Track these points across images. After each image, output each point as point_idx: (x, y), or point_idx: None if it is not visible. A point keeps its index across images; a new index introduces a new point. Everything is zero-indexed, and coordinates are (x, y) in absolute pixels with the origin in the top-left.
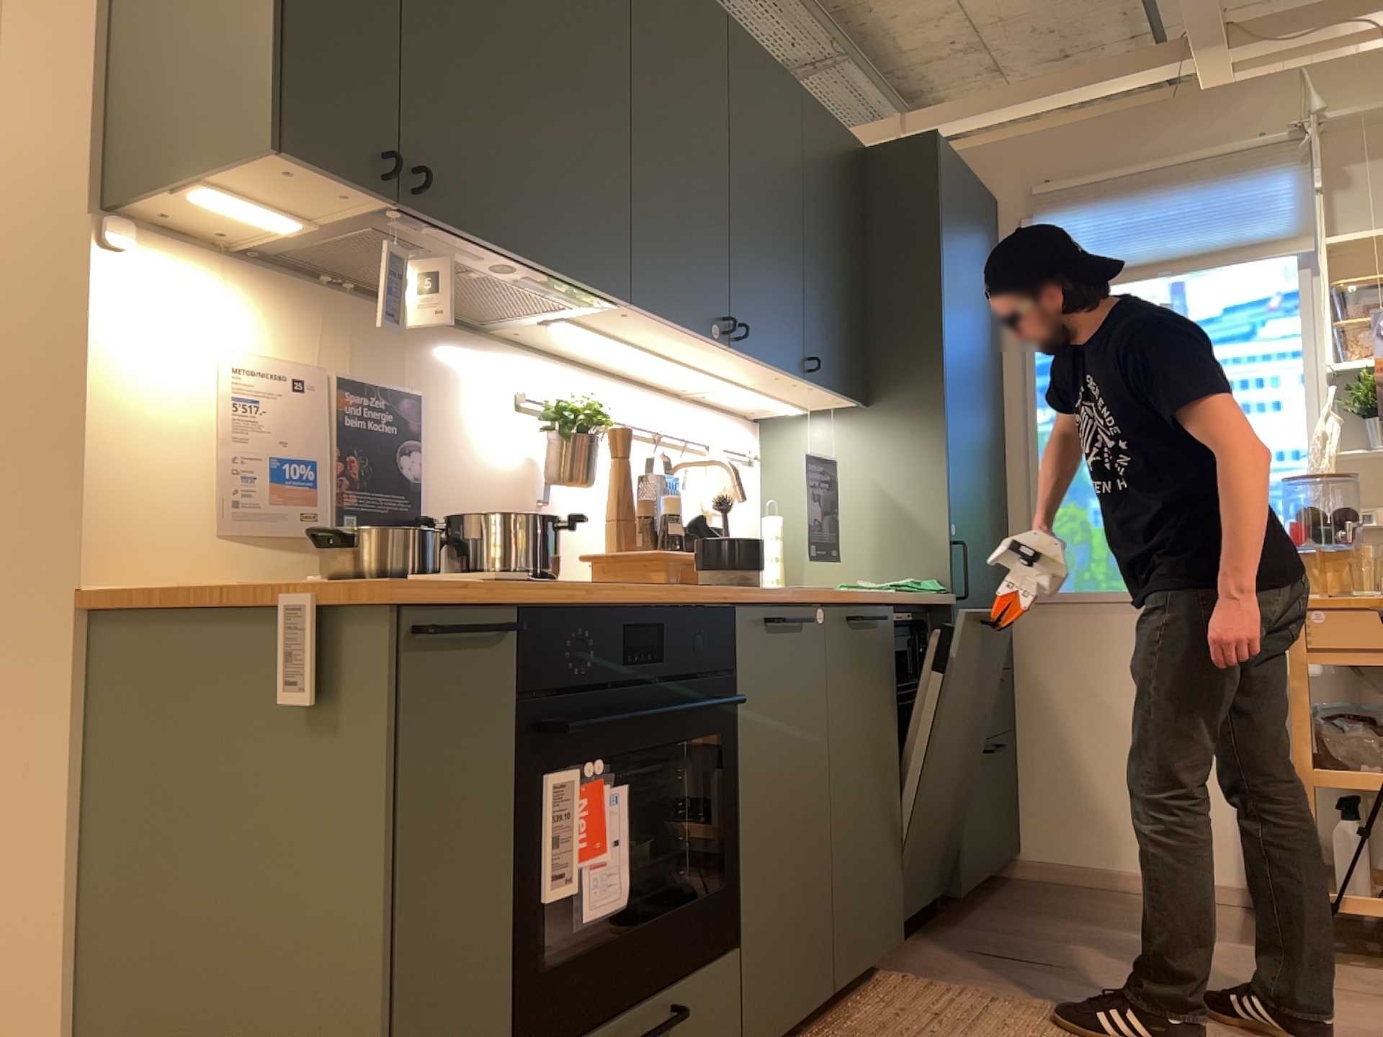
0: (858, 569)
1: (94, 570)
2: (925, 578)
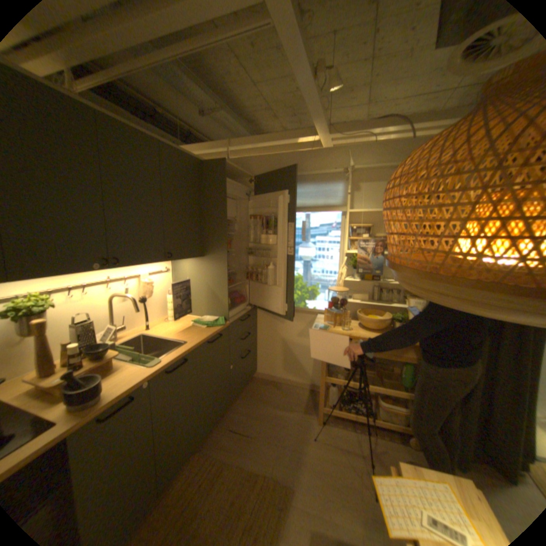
0: (201, 309)
1: None
2: (220, 316)
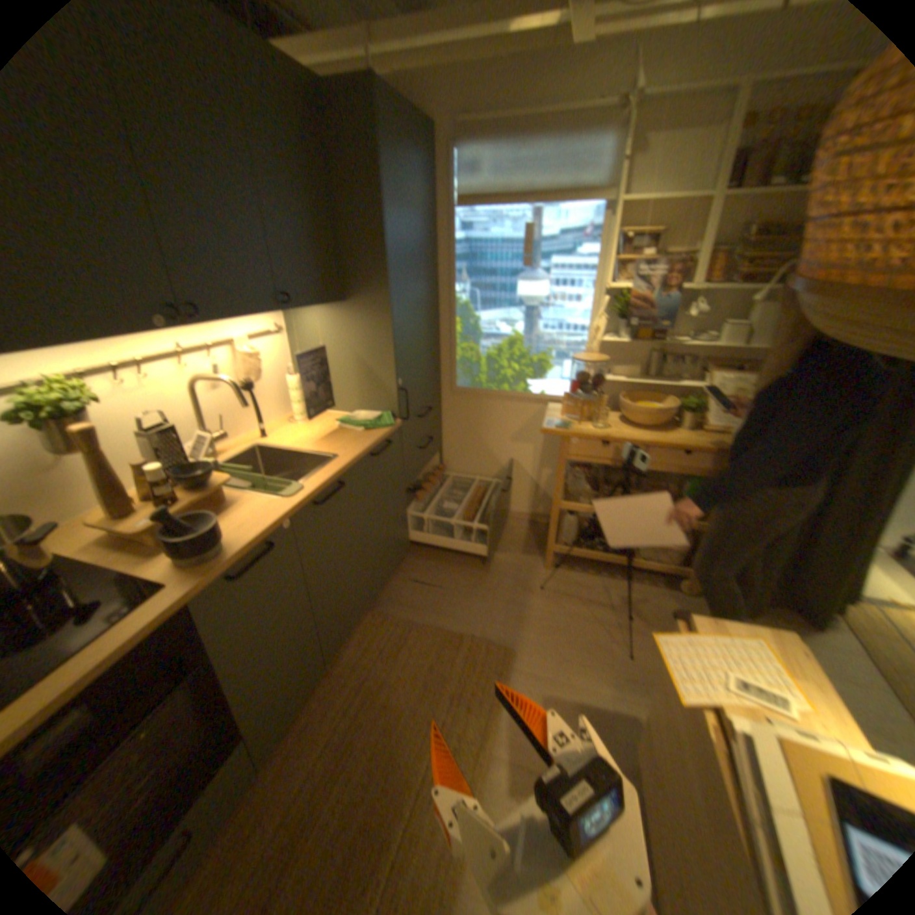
0: (349, 401)
1: None
2: (385, 411)
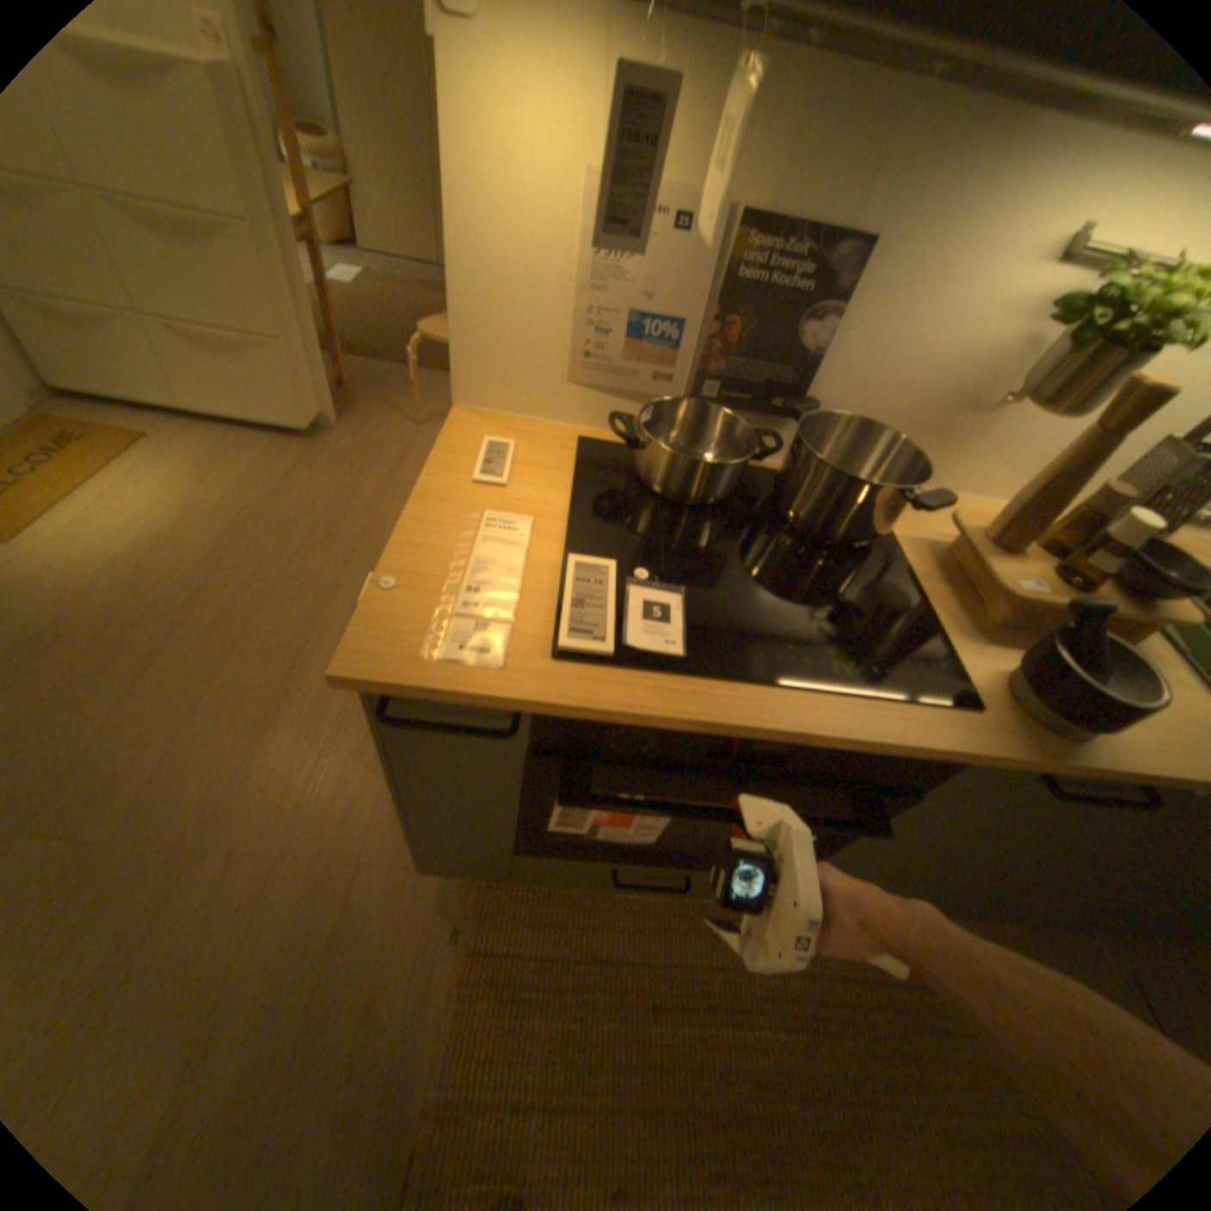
0: None
1: (460, 393)
2: None
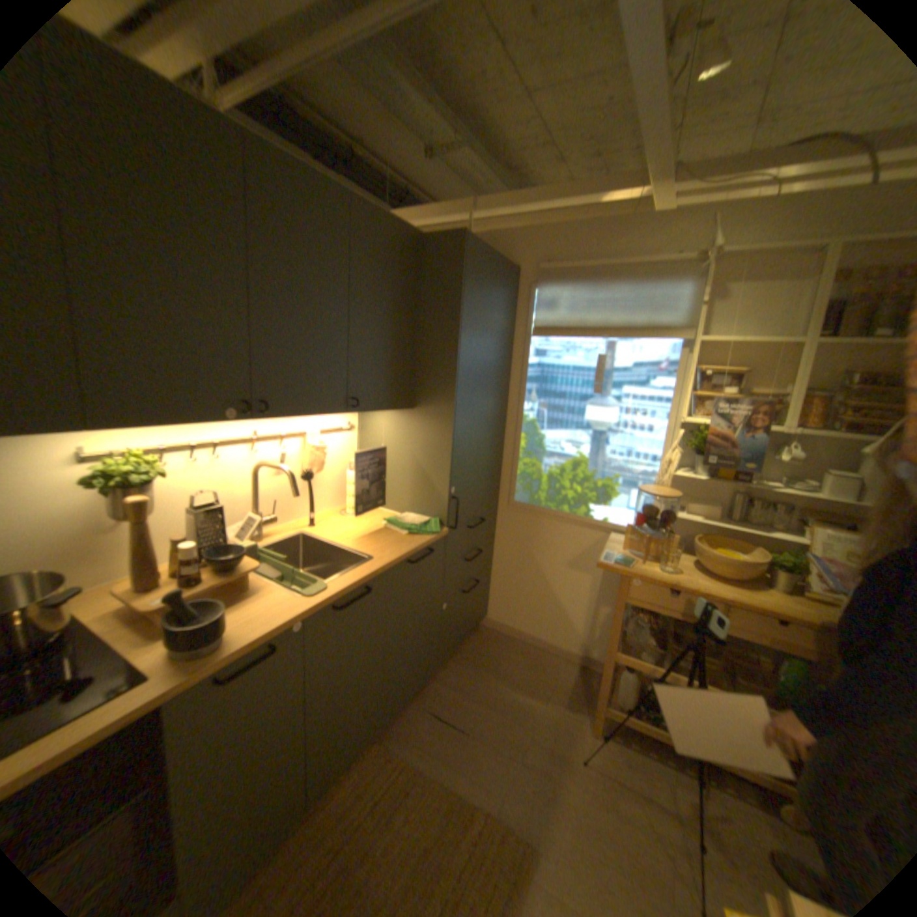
0: (402, 501)
1: None
2: (433, 516)
